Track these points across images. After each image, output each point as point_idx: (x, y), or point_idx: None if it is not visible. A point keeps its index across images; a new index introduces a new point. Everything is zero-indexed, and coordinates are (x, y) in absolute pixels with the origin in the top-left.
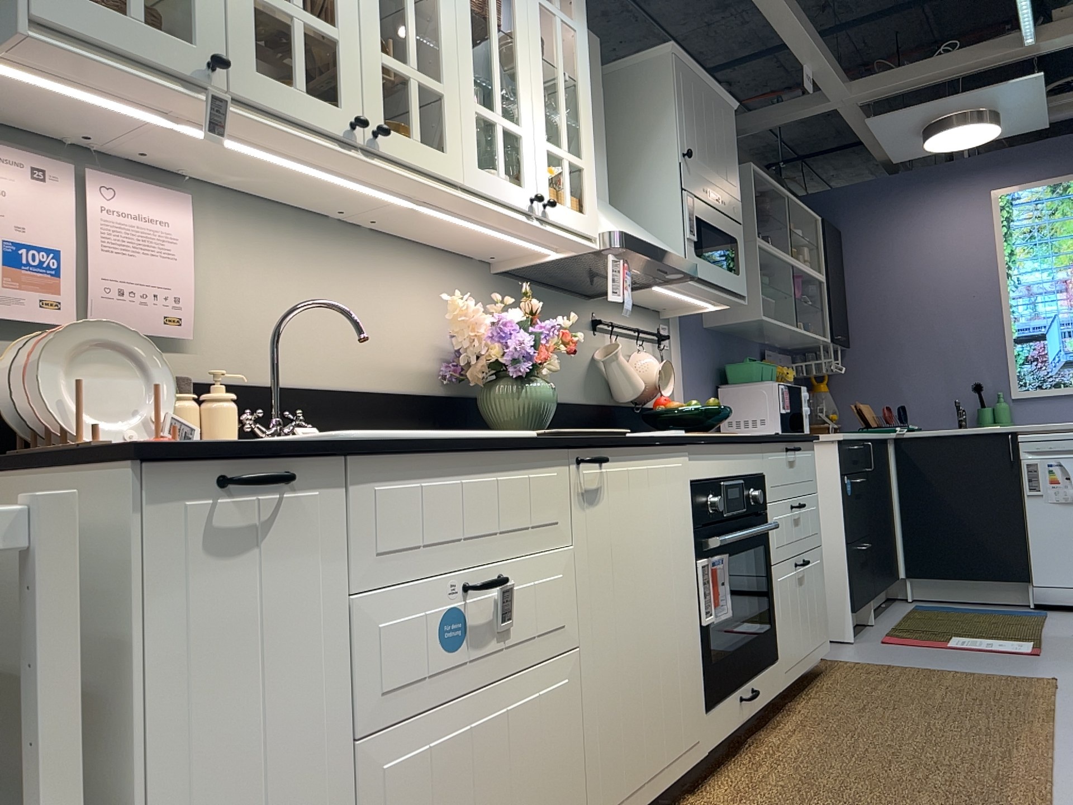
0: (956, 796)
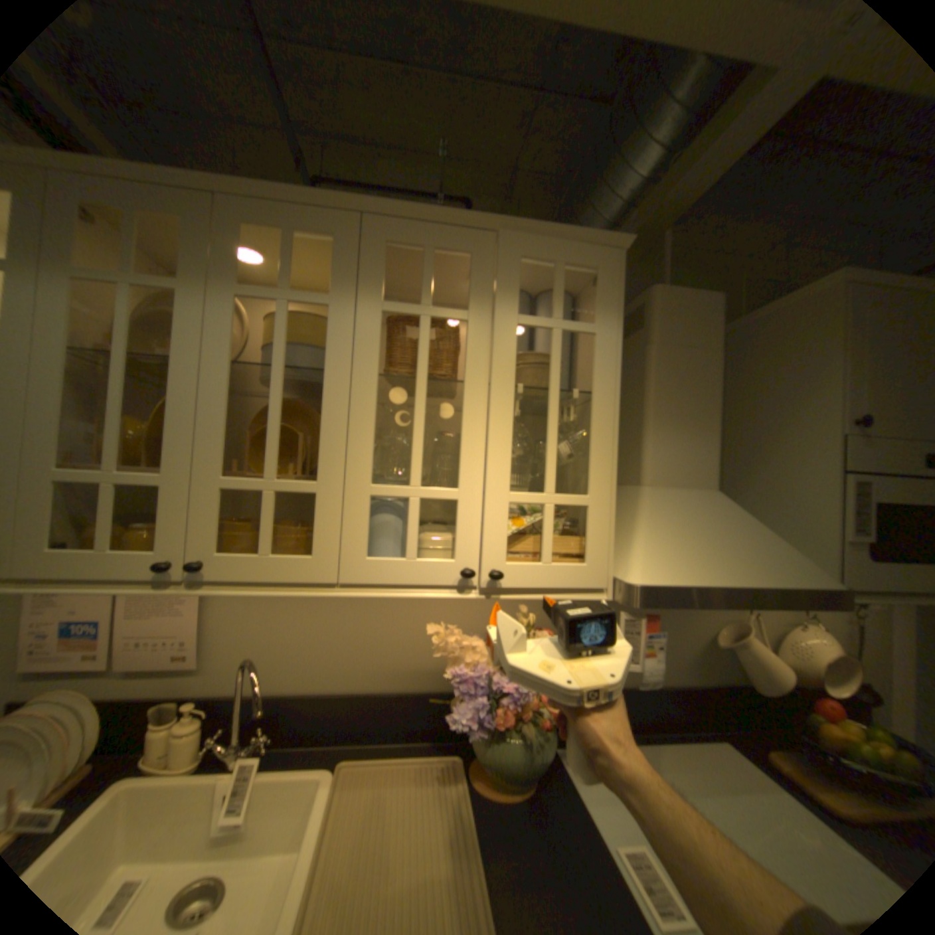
0: None
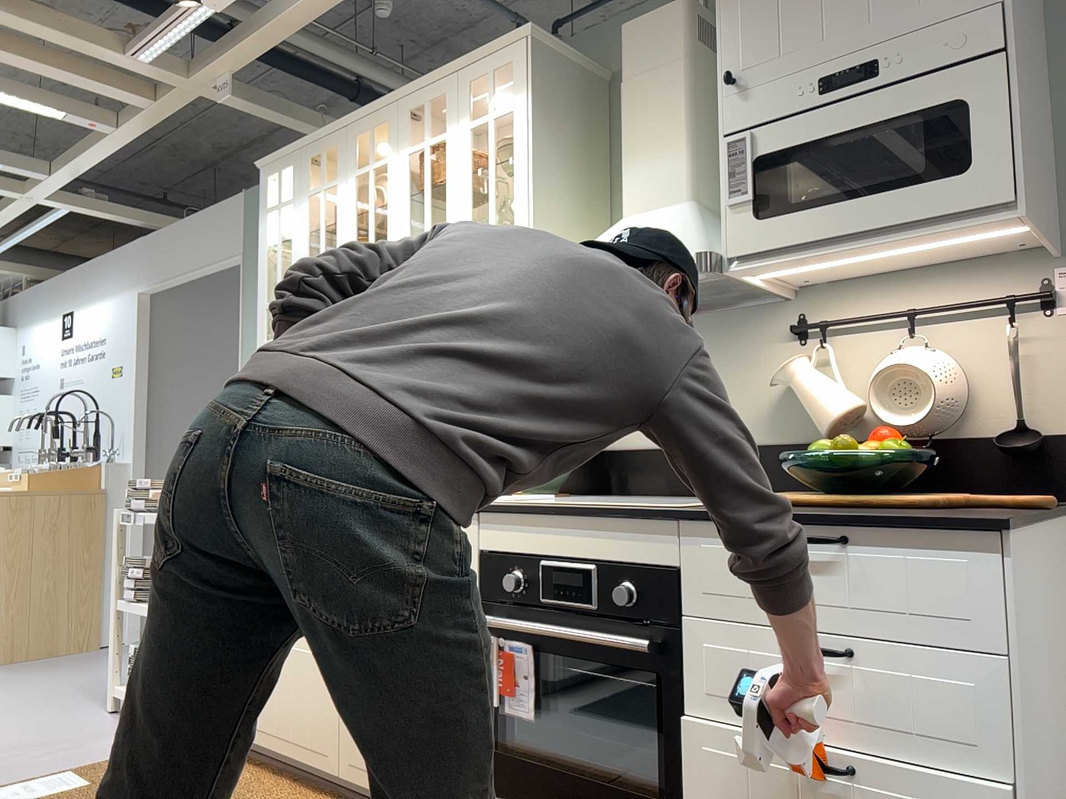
0: None
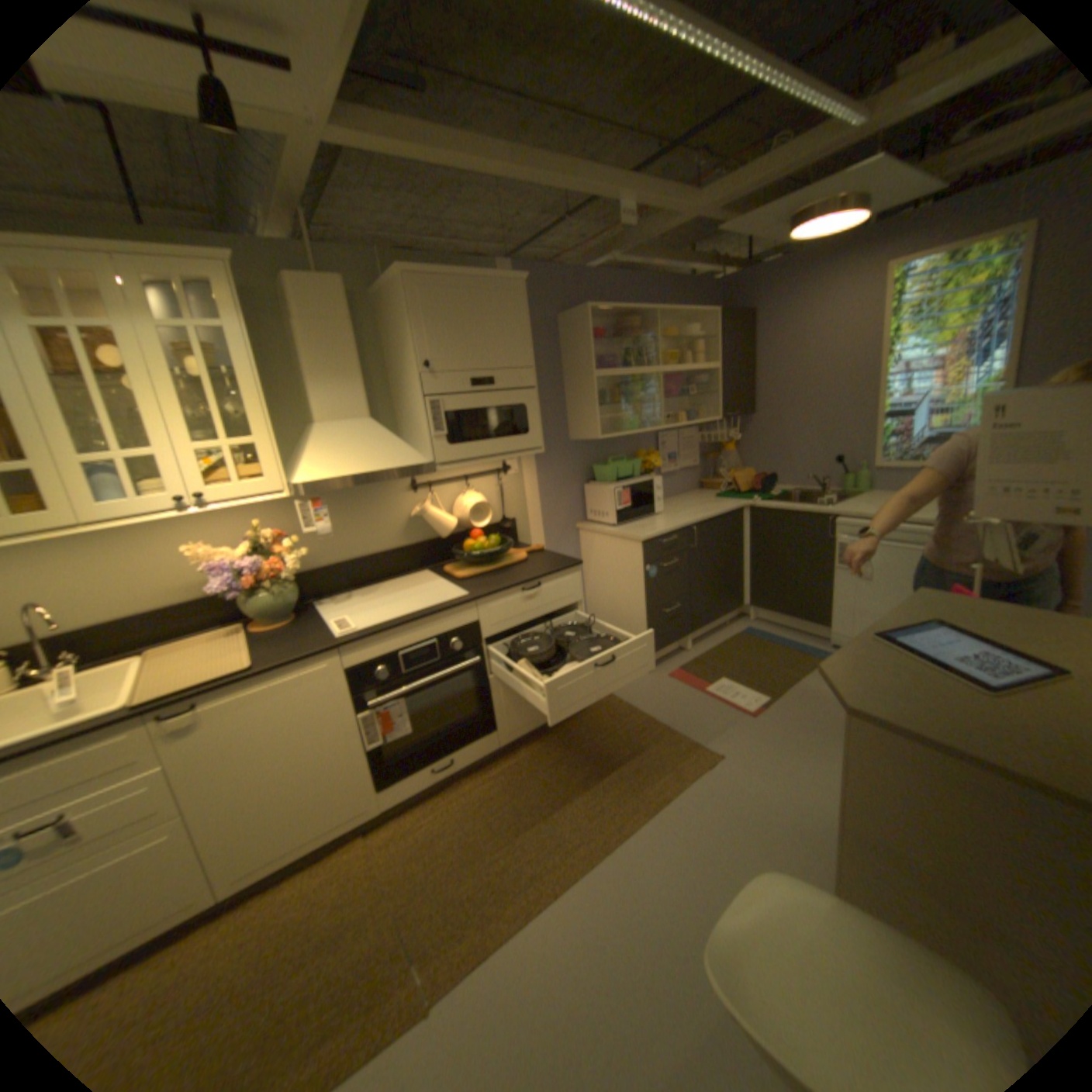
0: (485, 892)
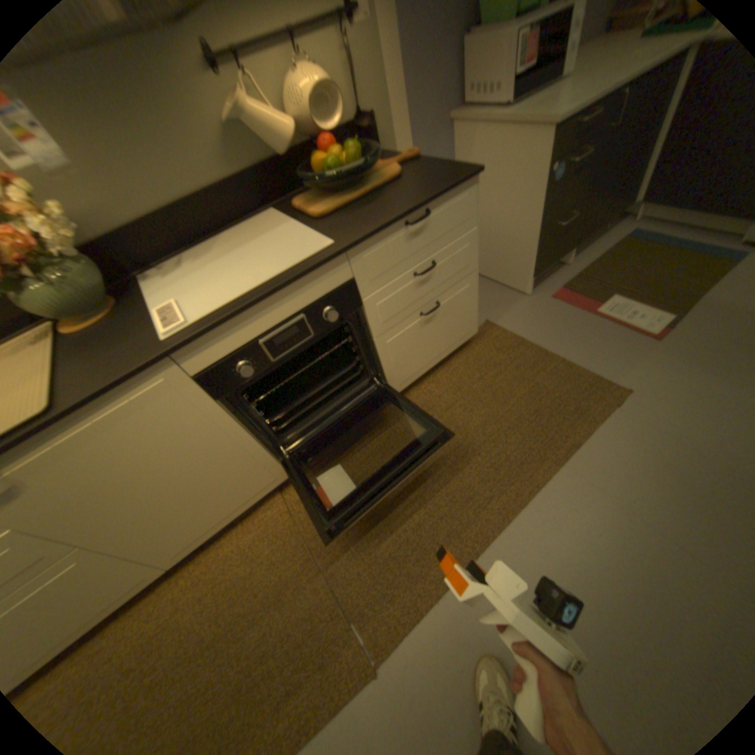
0: (405, 548)
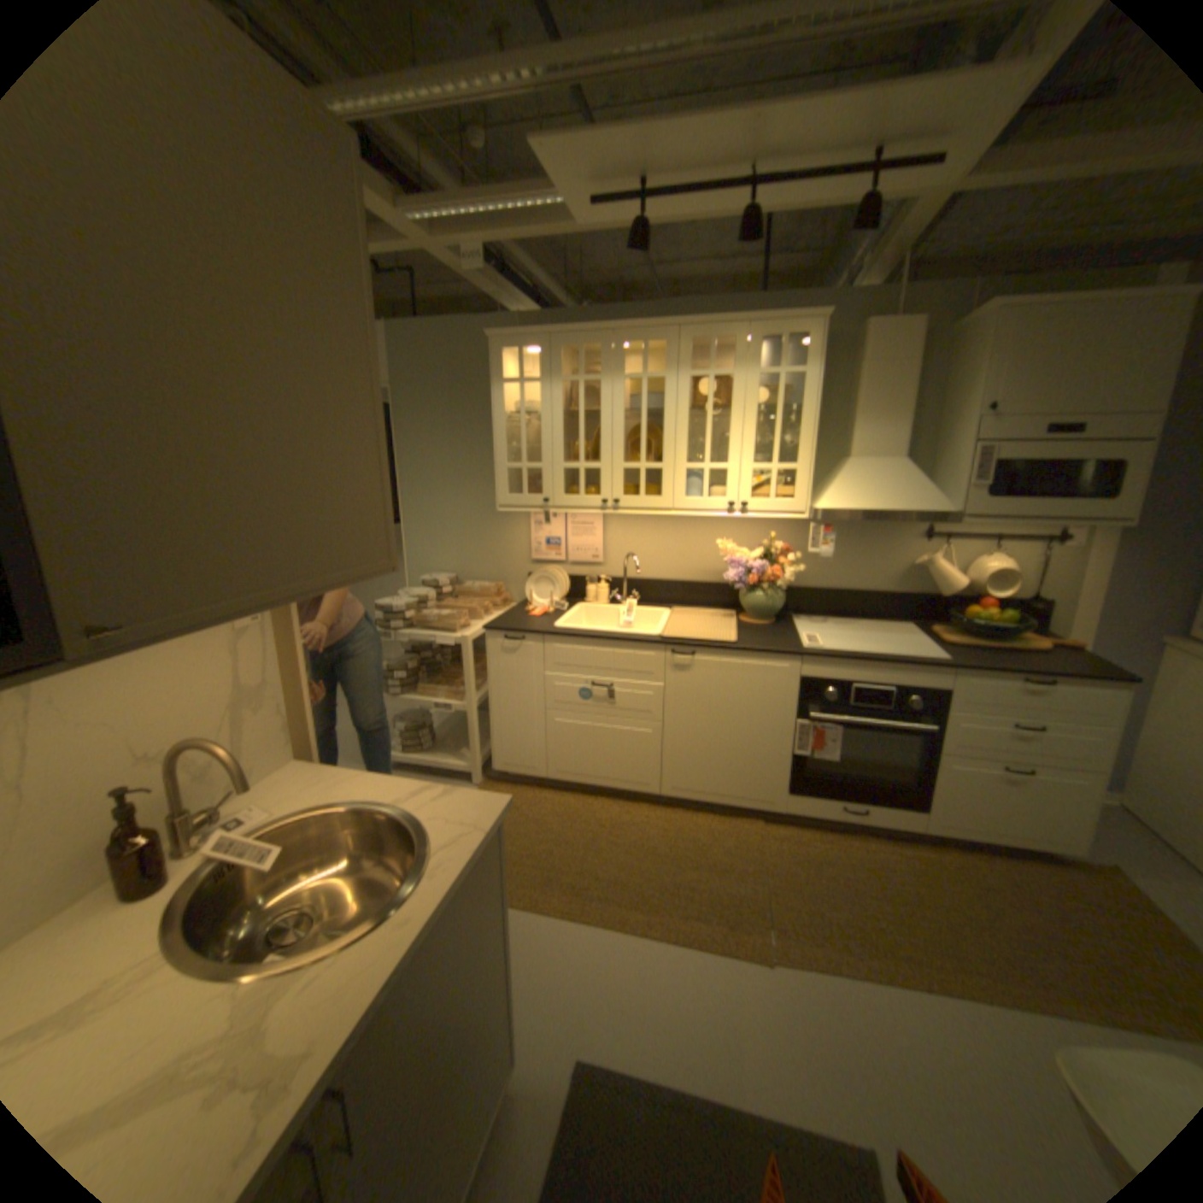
0: (858, 934)
